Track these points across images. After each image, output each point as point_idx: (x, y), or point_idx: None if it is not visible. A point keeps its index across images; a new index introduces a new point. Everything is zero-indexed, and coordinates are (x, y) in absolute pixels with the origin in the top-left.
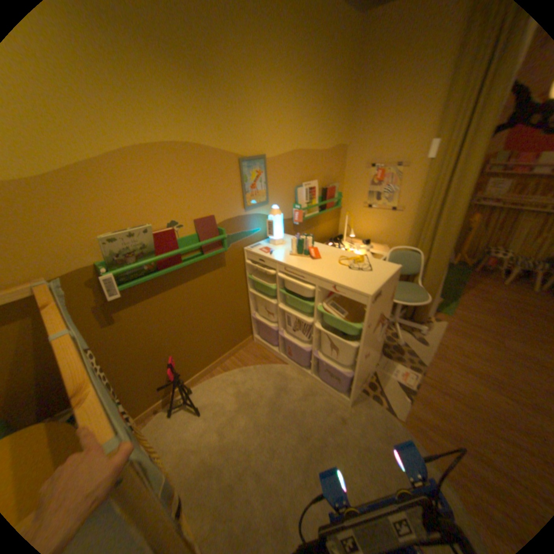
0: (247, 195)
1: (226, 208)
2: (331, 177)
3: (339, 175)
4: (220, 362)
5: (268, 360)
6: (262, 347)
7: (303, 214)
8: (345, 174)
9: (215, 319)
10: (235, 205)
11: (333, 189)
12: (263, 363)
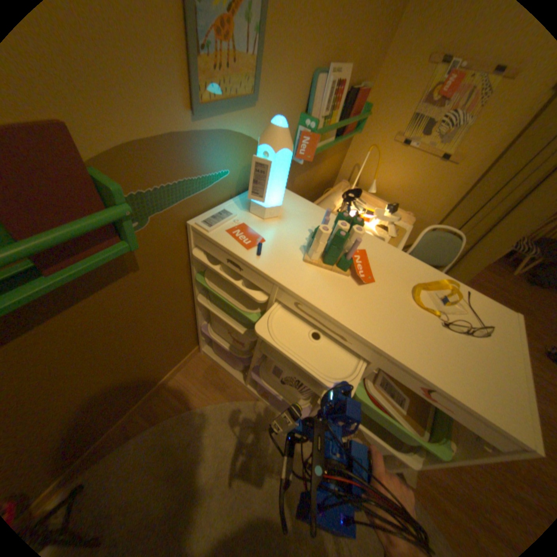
0: (205, 59)
1: (127, 94)
2: (369, 65)
3: (378, 65)
4: (142, 405)
5: (226, 392)
6: (215, 366)
7: (316, 141)
8: (384, 66)
9: (123, 365)
10: (164, 90)
11: (367, 94)
12: (219, 398)
